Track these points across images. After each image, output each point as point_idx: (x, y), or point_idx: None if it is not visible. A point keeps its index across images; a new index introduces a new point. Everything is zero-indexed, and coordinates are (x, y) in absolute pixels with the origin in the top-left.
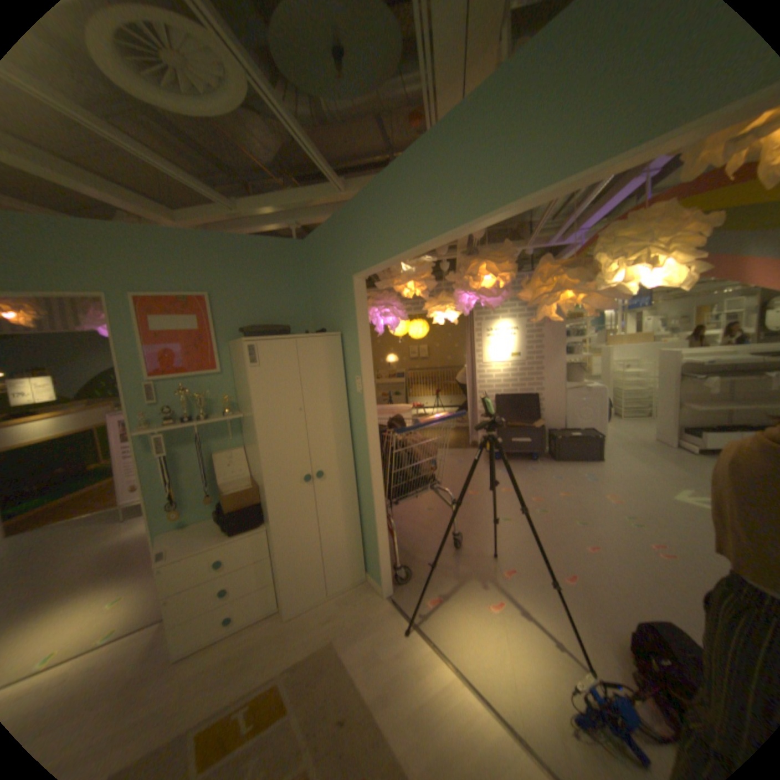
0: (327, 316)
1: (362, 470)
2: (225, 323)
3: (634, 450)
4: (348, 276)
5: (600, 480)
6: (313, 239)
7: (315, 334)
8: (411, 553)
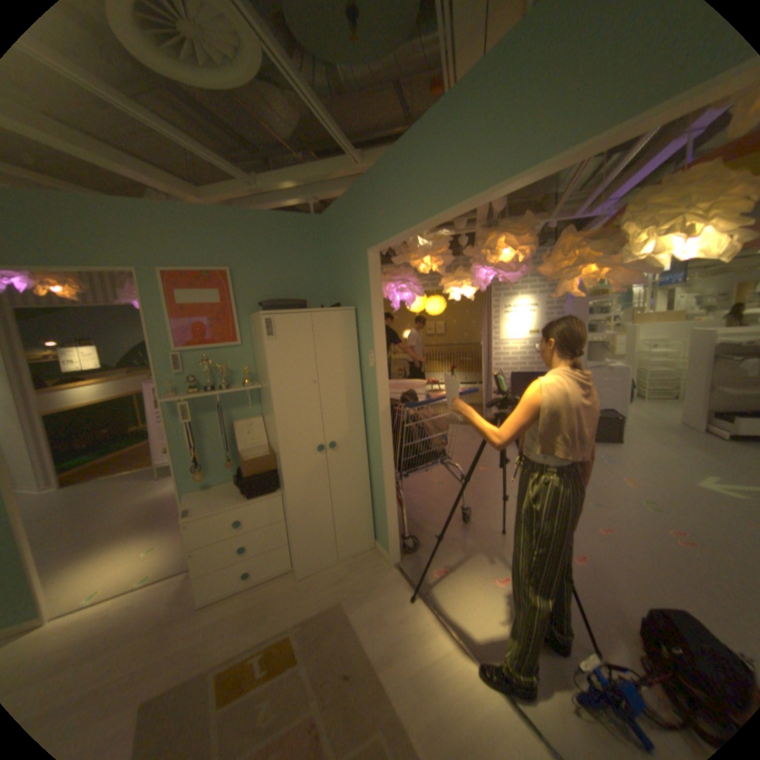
0: (342, 291)
1: (373, 443)
2: (244, 298)
3: (657, 433)
4: (363, 250)
5: (618, 462)
6: (330, 213)
7: (329, 308)
8: (419, 524)
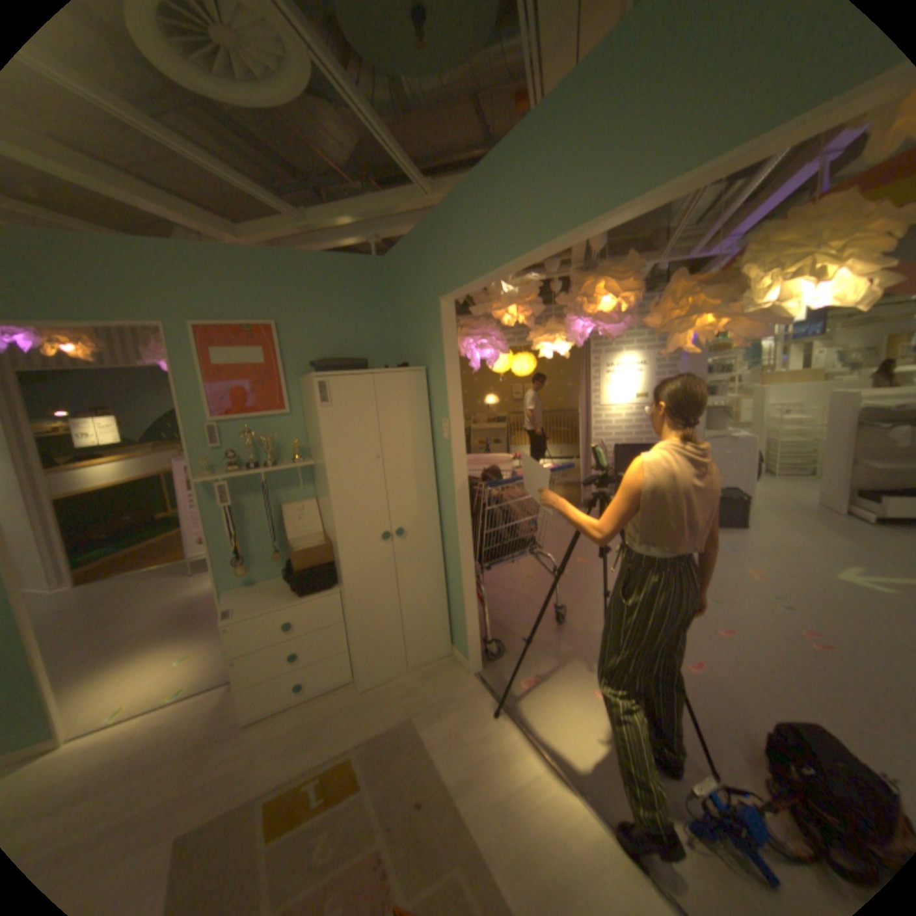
0: (410, 348)
1: (449, 529)
2: (293, 357)
3: (789, 515)
4: (434, 299)
5: (742, 551)
6: (395, 255)
7: (395, 369)
8: (505, 626)
